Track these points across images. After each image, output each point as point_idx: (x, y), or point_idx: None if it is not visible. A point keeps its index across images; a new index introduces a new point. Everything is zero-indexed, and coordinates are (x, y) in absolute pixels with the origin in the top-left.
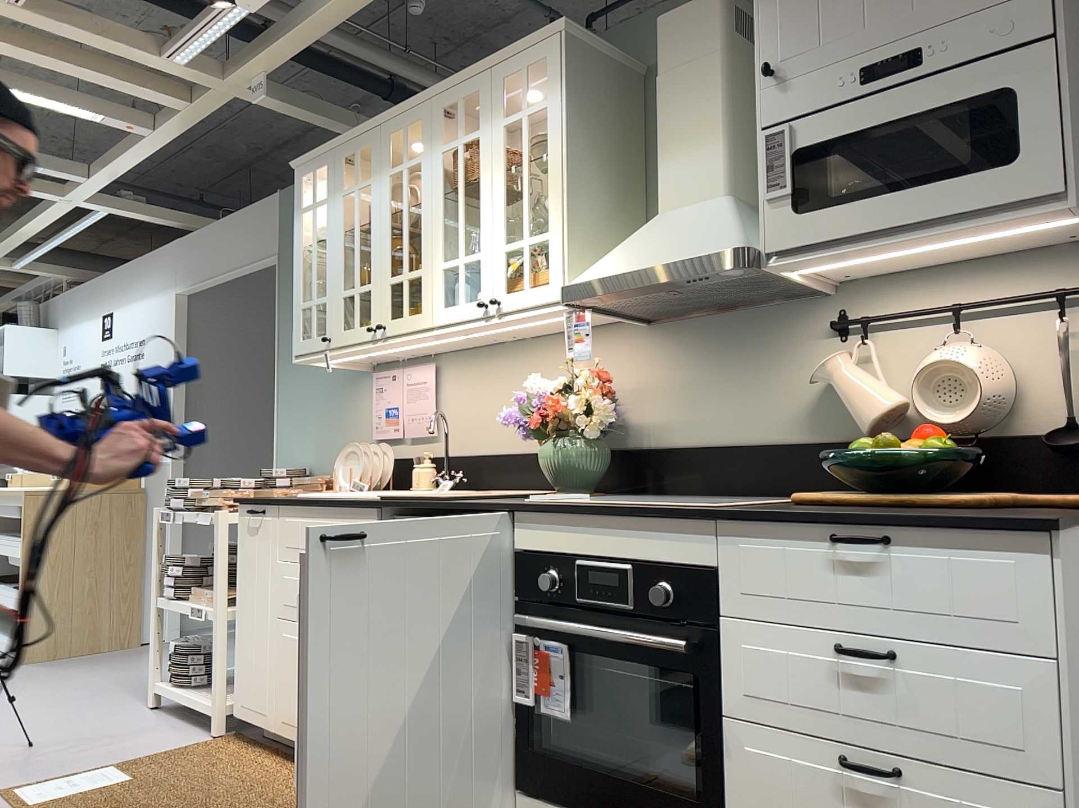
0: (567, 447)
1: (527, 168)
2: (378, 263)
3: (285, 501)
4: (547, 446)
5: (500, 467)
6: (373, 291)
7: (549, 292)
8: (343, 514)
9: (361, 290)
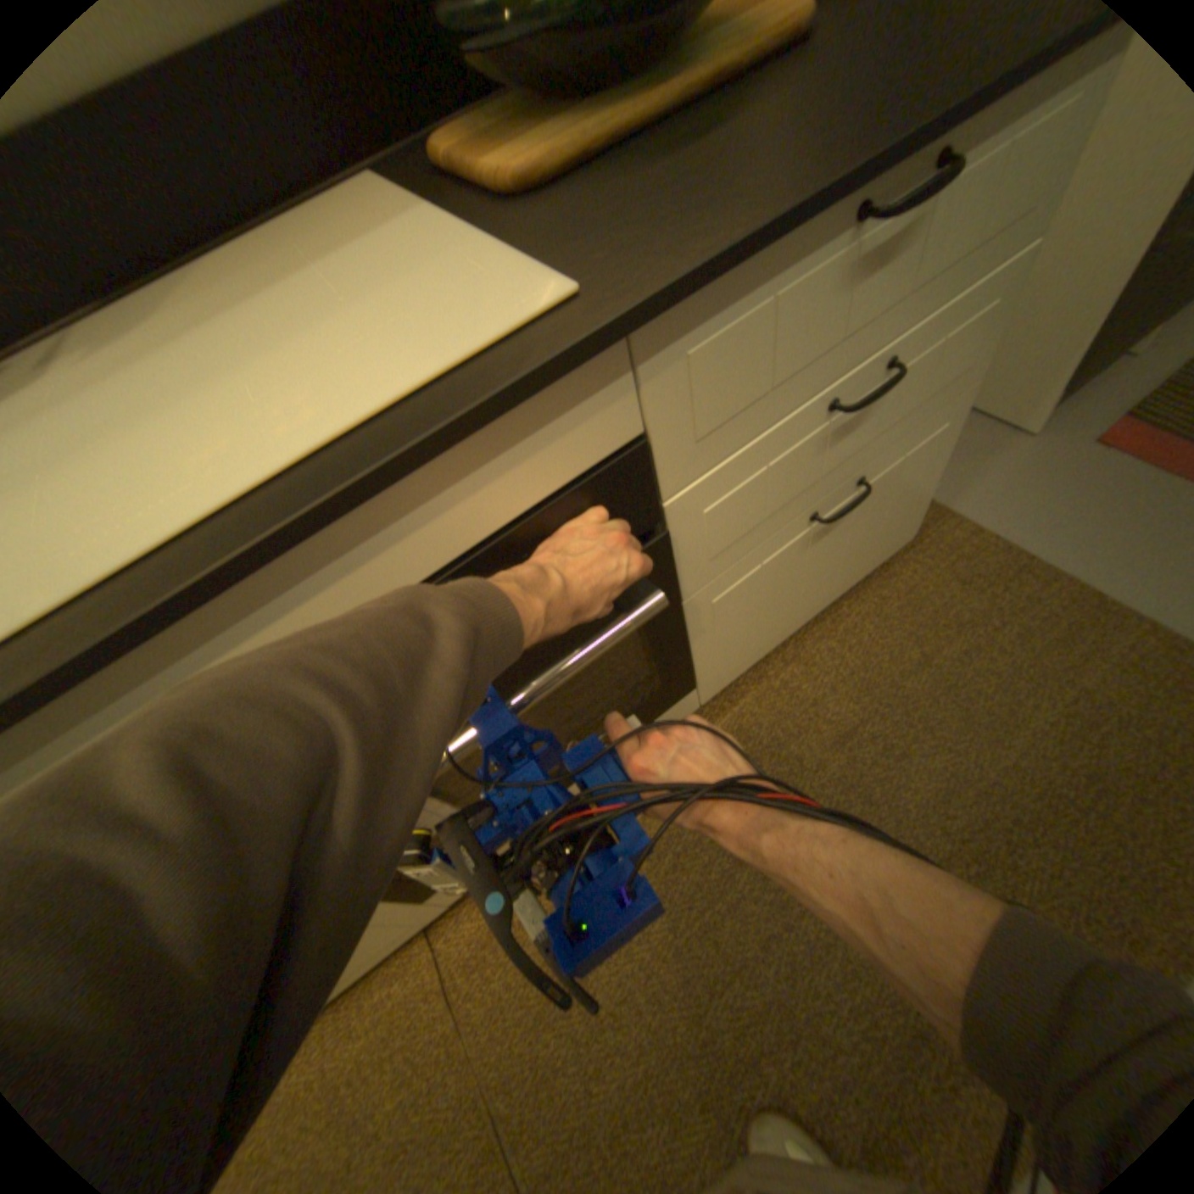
0: None
1: None
2: None
3: None
4: None
5: None
6: None
7: None
8: None
9: None
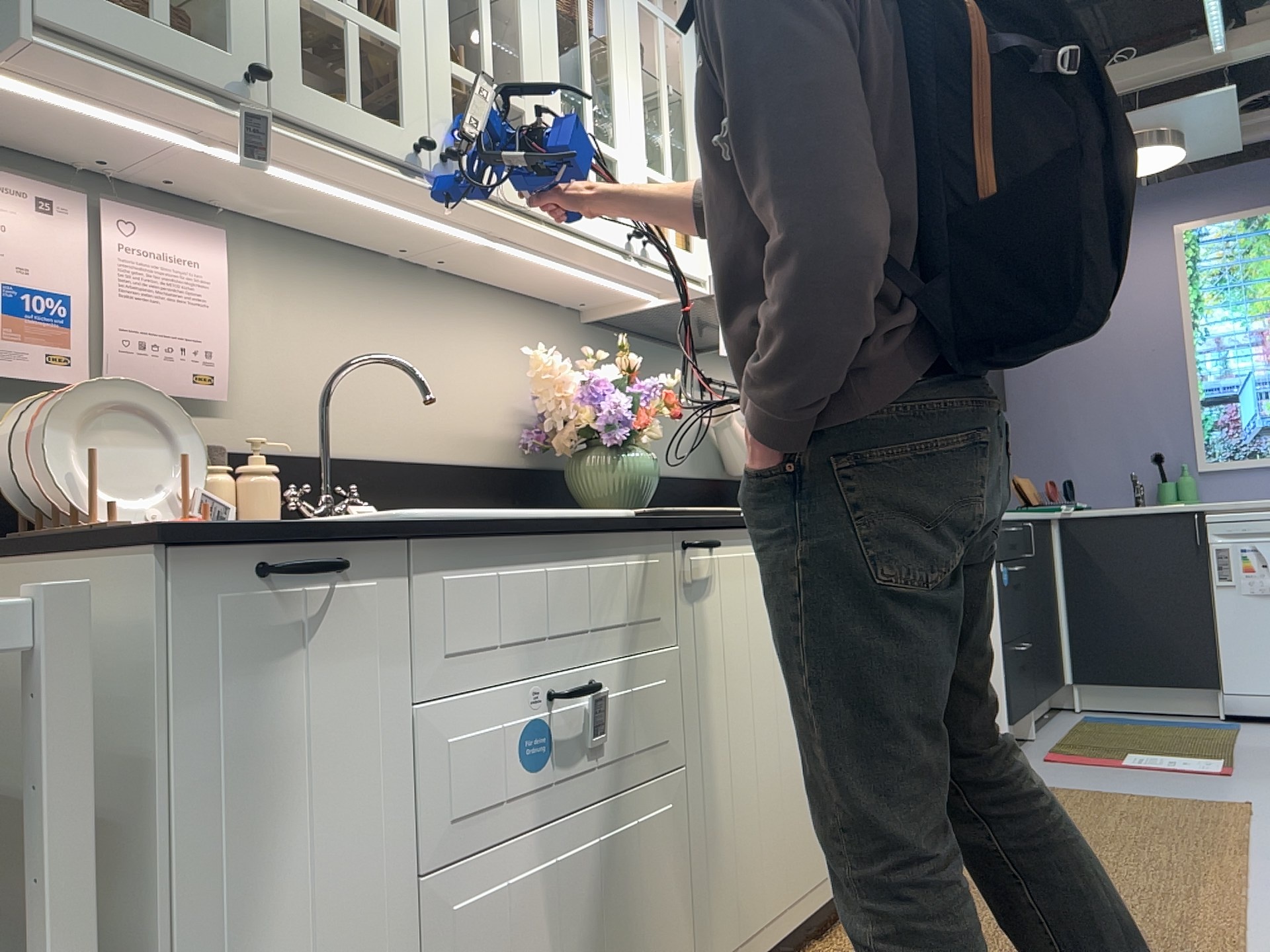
0: (640, 459)
1: (667, 89)
2: (421, 8)
3: (452, 526)
4: (623, 455)
5: (397, 483)
6: (407, 58)
7: (697, 266)
8: (611, 547)
9: (372, 29)
